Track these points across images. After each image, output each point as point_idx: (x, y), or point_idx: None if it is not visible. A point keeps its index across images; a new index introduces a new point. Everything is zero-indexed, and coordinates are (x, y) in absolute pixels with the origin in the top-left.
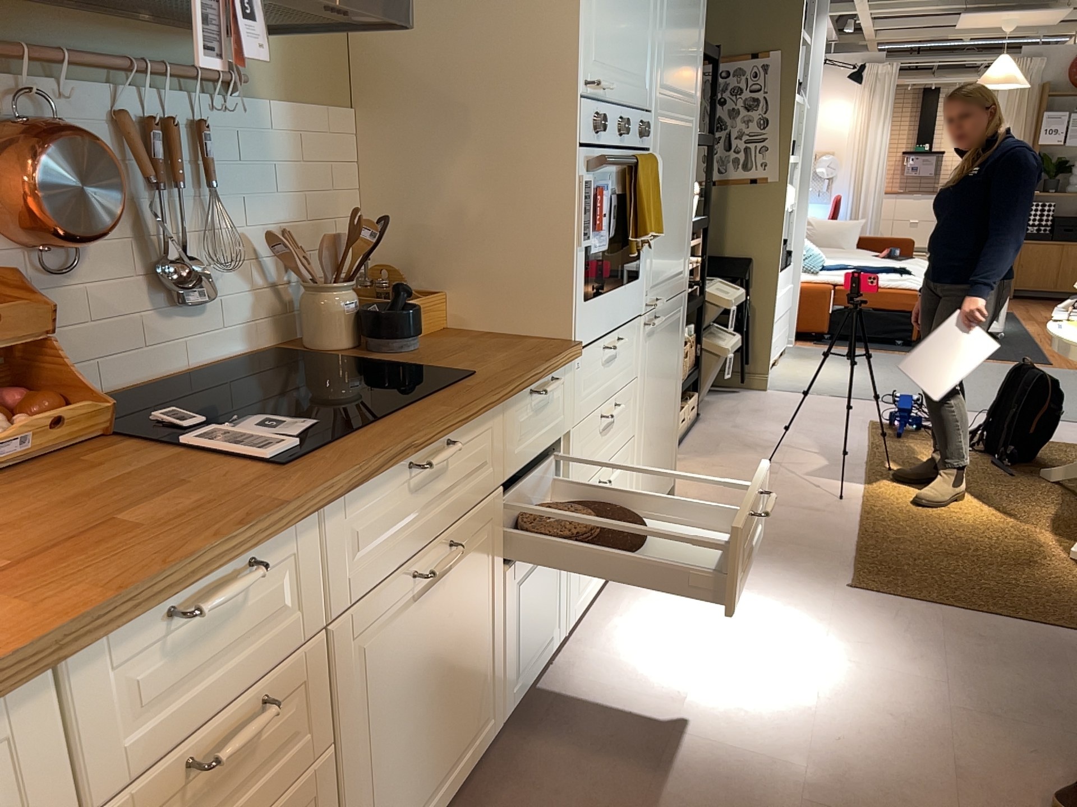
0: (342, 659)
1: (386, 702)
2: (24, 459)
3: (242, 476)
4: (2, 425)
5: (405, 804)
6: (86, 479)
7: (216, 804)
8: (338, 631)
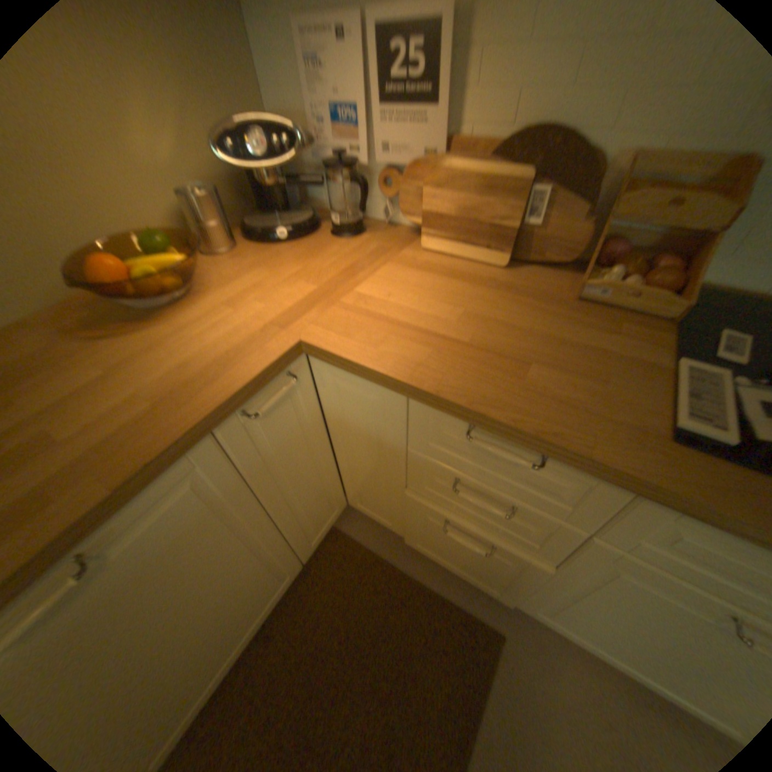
0: (602, 559)
1: (627, 609)
2: (611, 300)
3: (645, 416)
4: (621, 273)
5: (600, 639)
6: (596, 334)
7: (473, 505)
8: (613, 550)
